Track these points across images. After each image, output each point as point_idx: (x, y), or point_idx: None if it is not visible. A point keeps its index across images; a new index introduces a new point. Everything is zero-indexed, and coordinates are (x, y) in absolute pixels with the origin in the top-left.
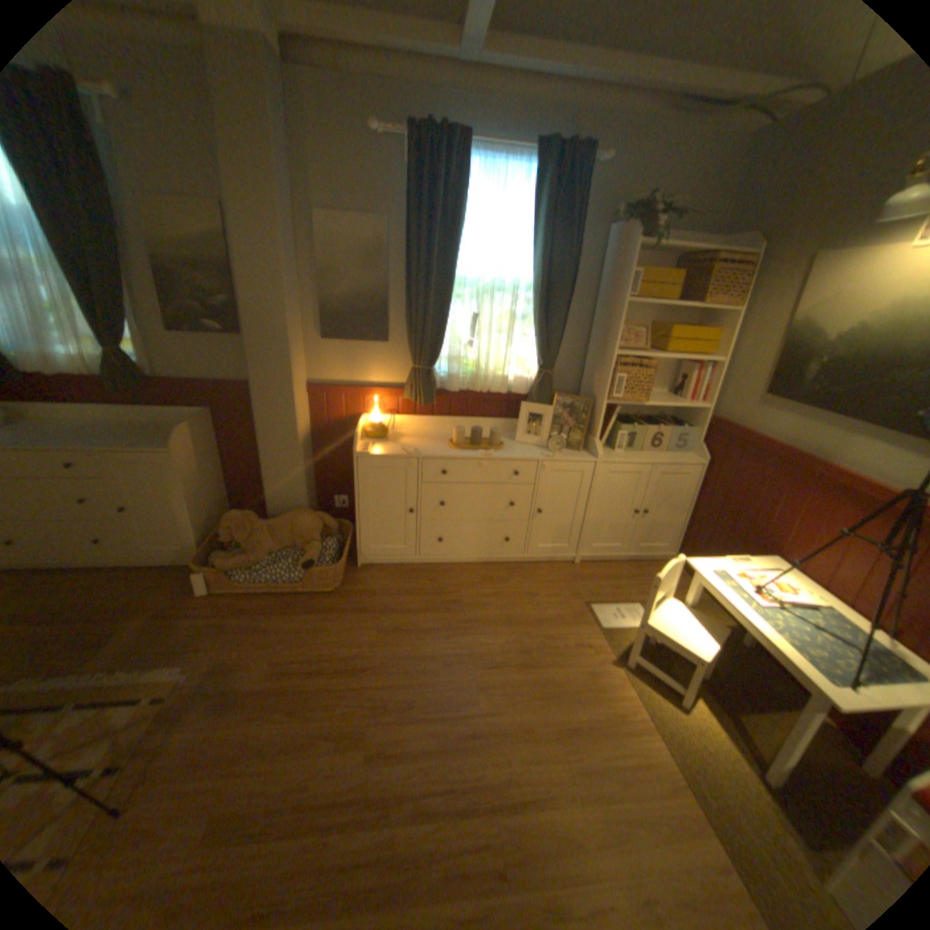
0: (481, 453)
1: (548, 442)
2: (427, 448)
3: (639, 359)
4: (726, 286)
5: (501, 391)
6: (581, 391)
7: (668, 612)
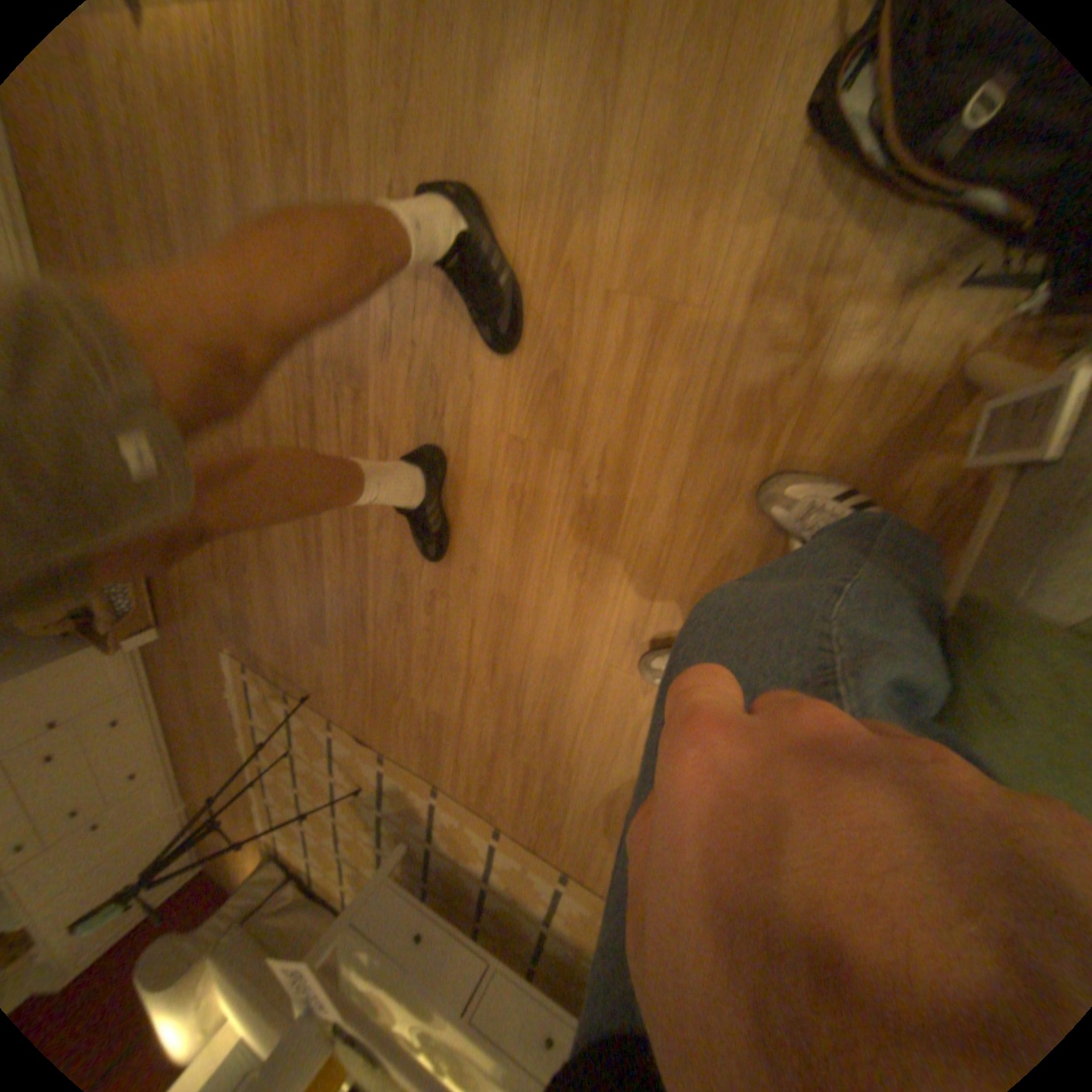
0: None
1: None
2: None
3: None
4: None
5: None
6: None
7: None
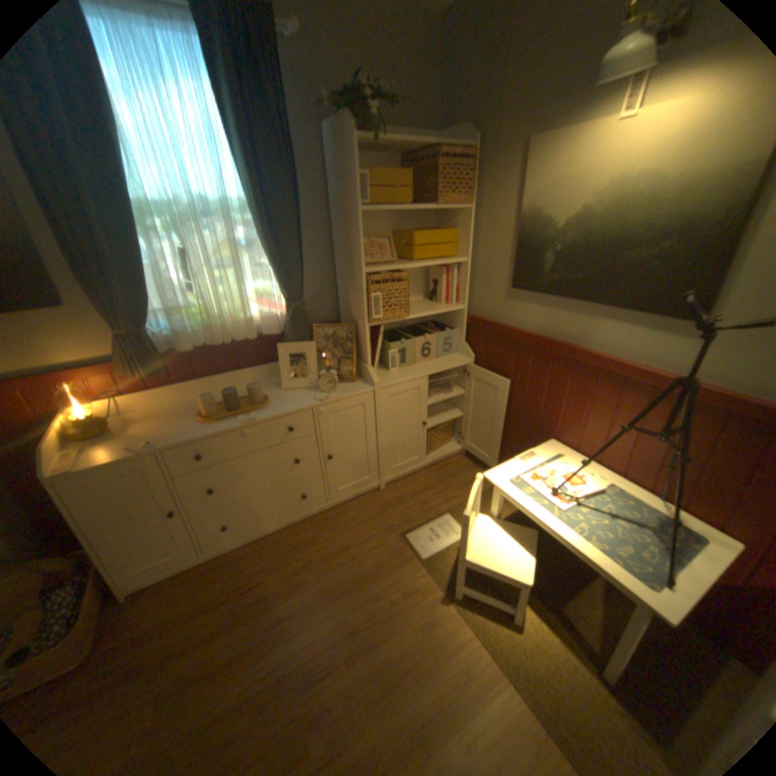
0: (241, 419)
1: (320, 381)
2: (168, 432)
3: (390, 272)
4: (453, 183)
5: (249, 336)
6: (342, 315)
7: (480, 534)
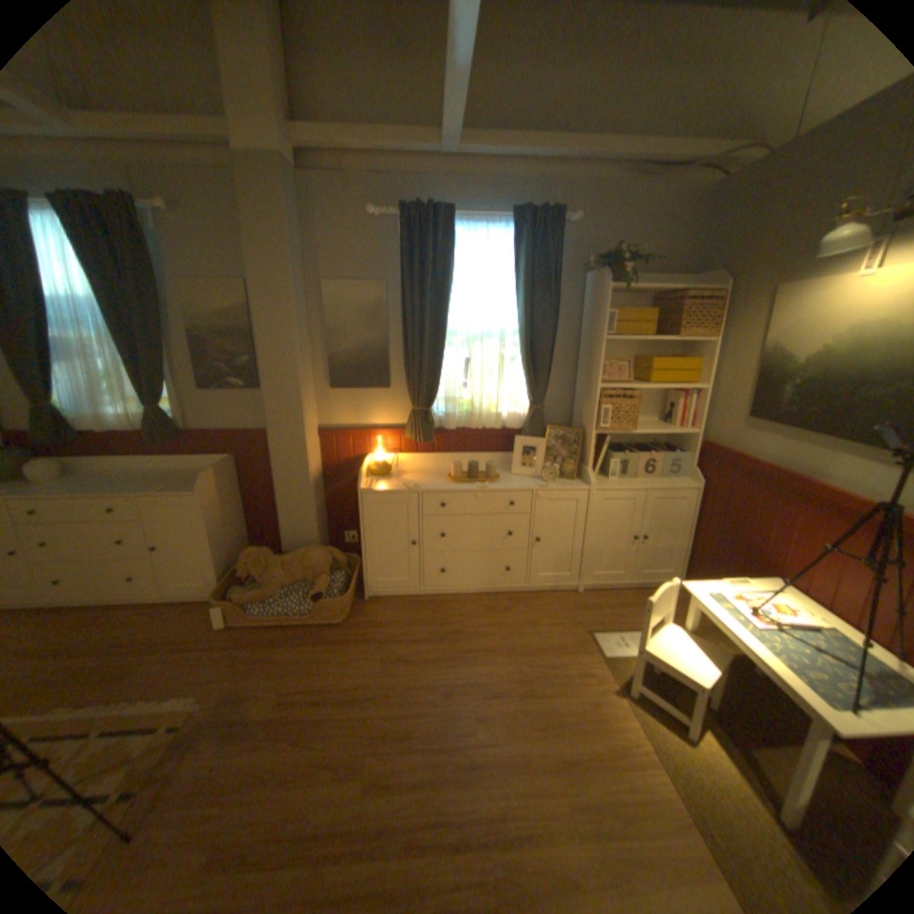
0: (477, 485)
1: (543, 472)
2: (427, 482)
3: (625, 390)
4: (701, 319)
5: (495, 427)
6: (573, 423)
7: (667, 637)
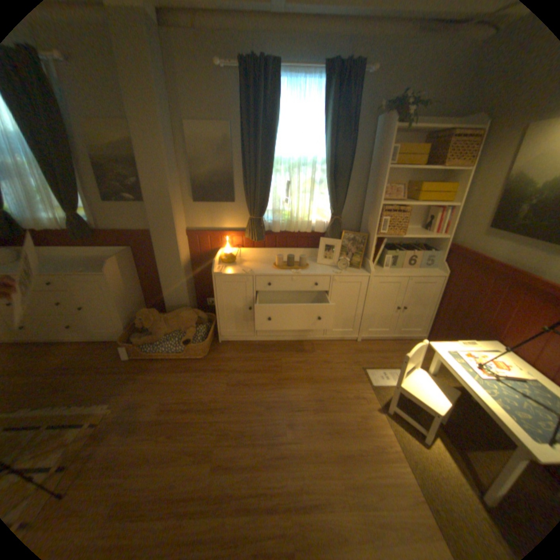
0: (293, 271)
1: (338, 263)
2: (259, 268)
3: (400, 206)
4: (462, 153)
5: (307, 231)
6: (361, 229)
7: (416, 378)
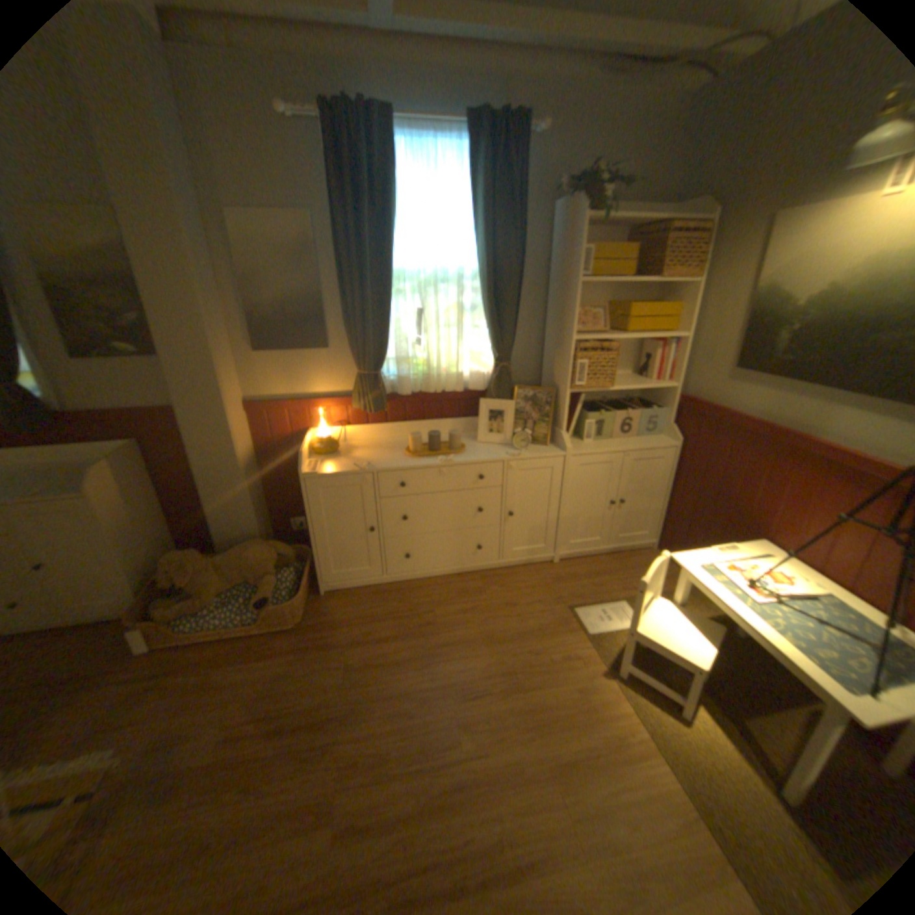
0: (441, 458)
1: (513, 439)
2: (383, 459)
3: (600, 342)
4: (683, 256)
5: (457, 389)
6: (543, 381)
7: (657, 614)
